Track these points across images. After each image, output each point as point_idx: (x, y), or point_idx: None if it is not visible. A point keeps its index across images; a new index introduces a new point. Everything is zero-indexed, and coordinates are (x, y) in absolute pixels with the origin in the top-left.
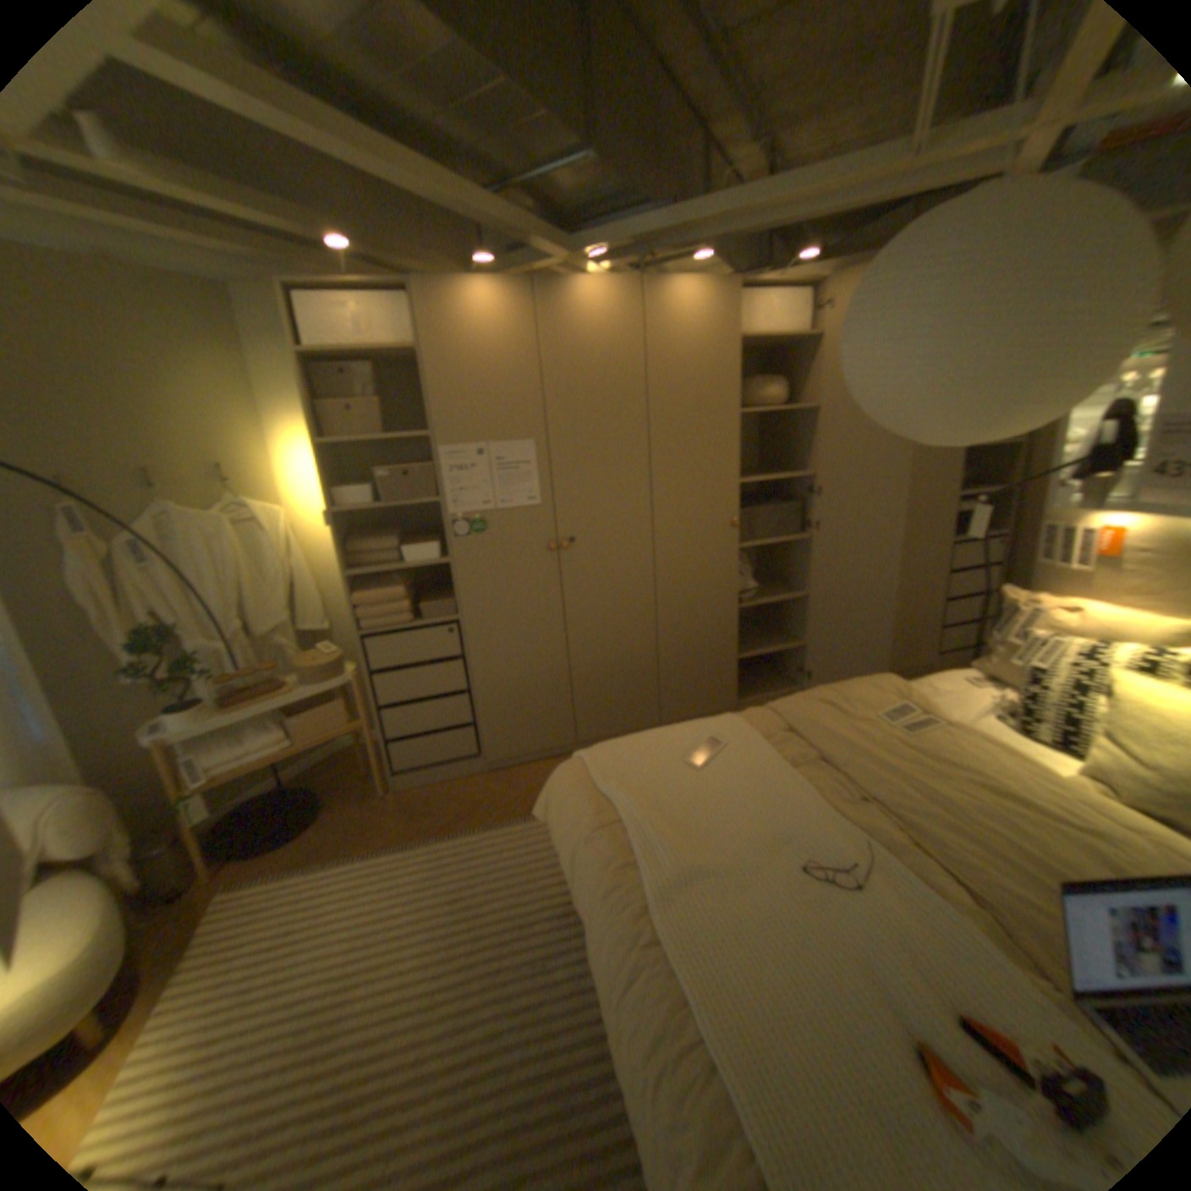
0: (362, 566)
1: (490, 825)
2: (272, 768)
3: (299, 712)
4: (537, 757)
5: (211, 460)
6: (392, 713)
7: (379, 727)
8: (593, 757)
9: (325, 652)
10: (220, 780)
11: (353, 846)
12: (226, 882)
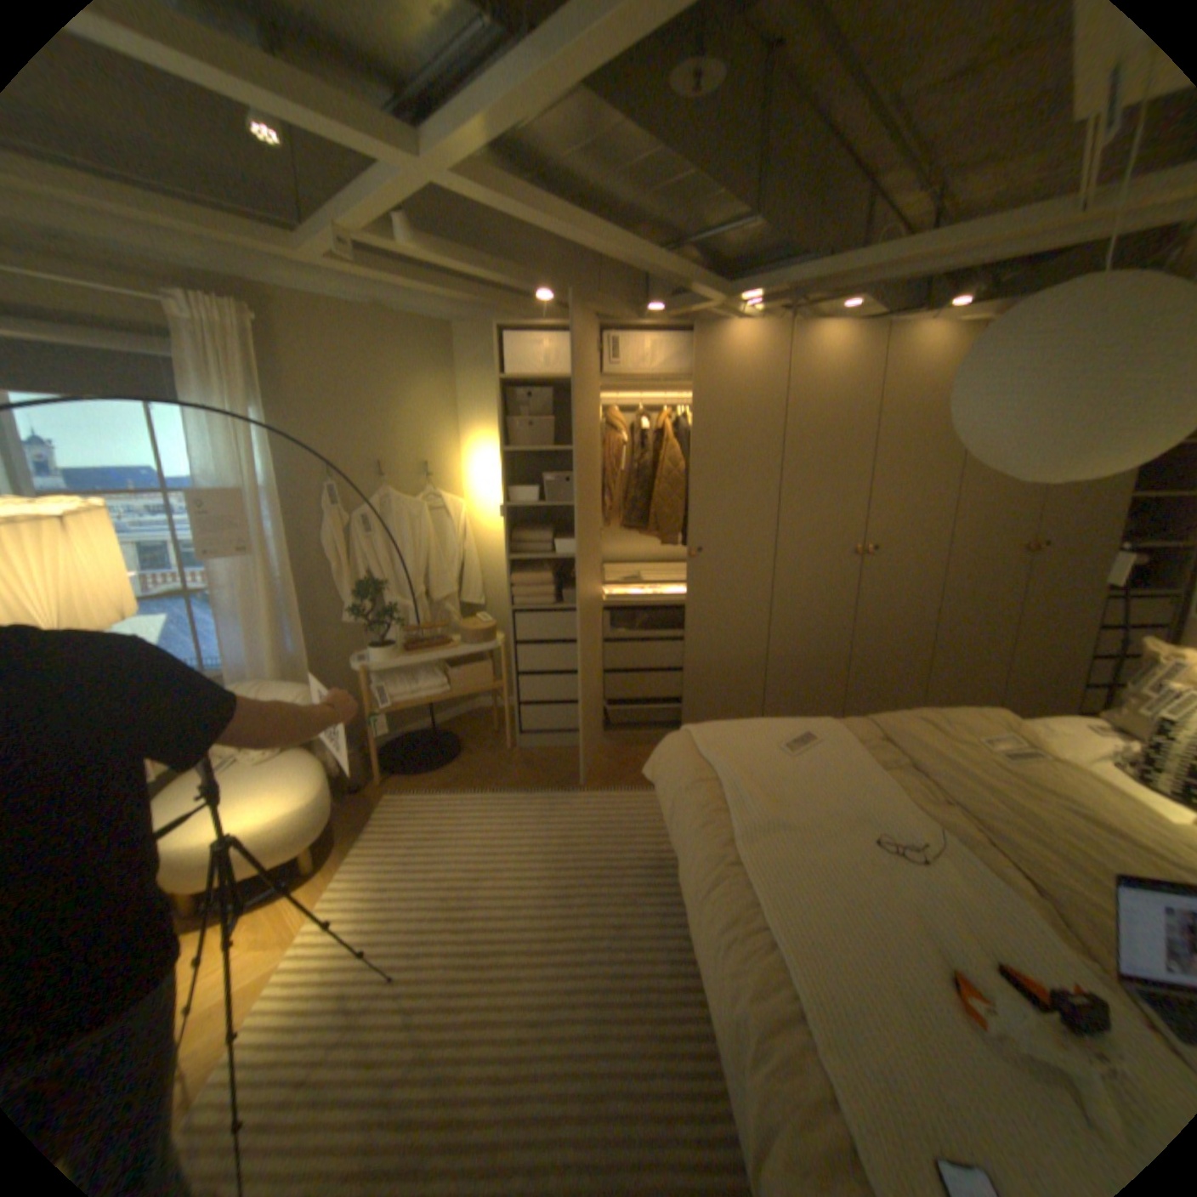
0: (520, 554)
1: (596, 788)
2: (428, 711)
3: (456, 667)
4: (642, 742)
5: (420, 459)
6: (525, 682)
7: (514, 690)
8: (697, 731)
9: (482, 621)
10: (397, 707)
11: (484, 783)
12: (389, 789)
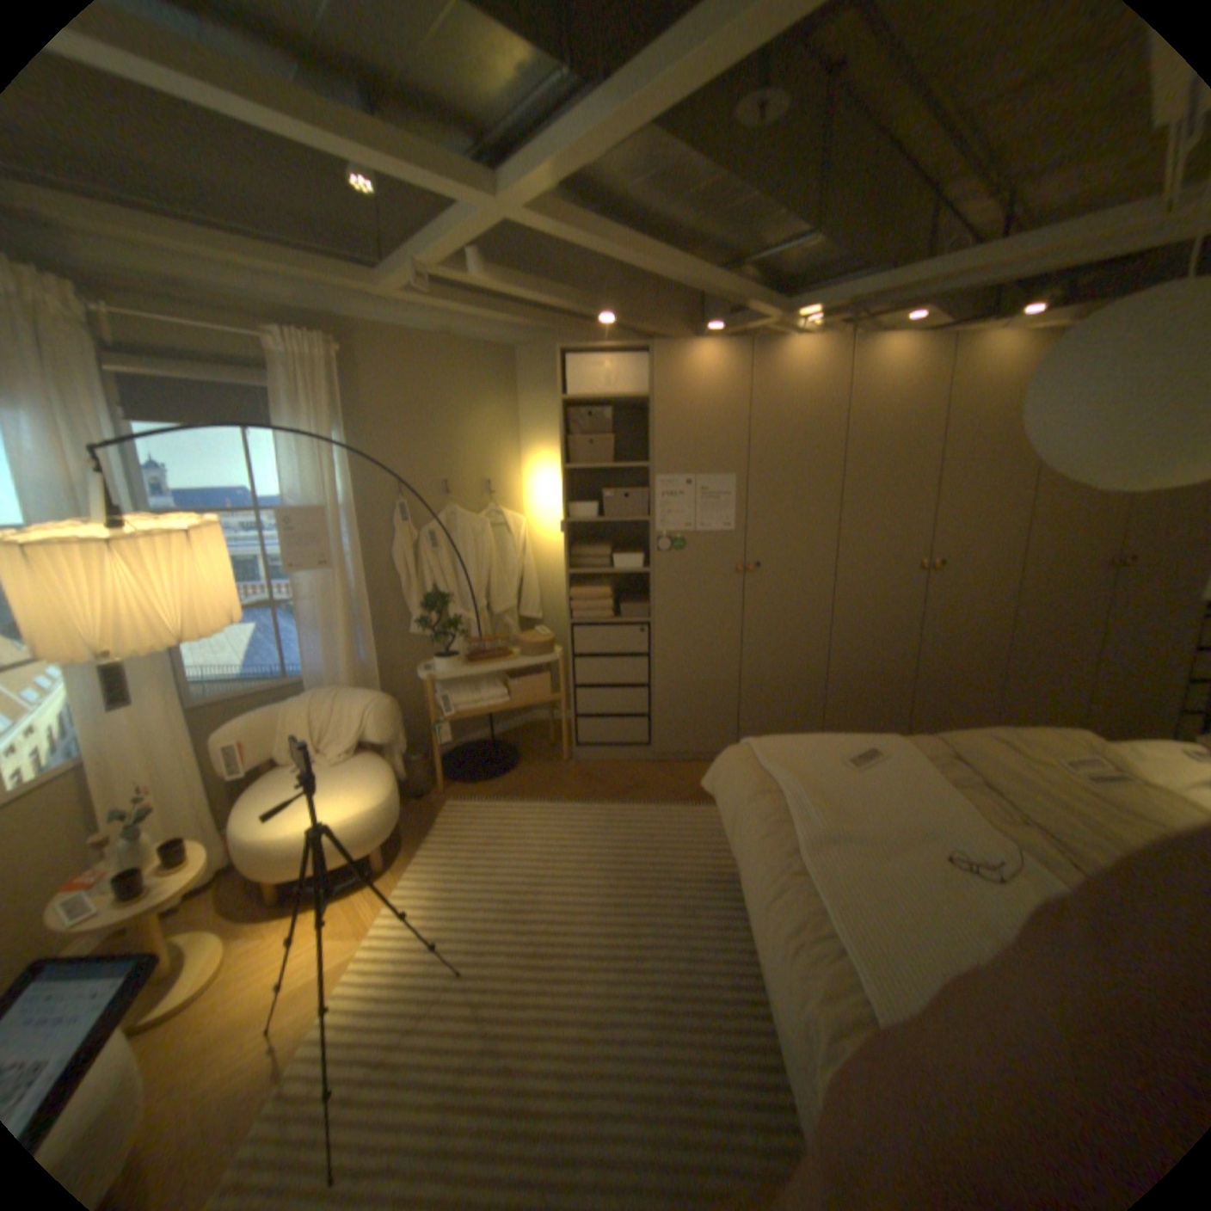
0: (578, 569)
1: (652, 802)
2: (487, 722)
3: (515, 679)
4: (698, 759)
5: (483, 478)
6: (581, 695)
7: (571, 703)
8: (758, 745)
9: (540, 634)
10: (460, 716)
11: (542, 793)
12: (451, 796)
